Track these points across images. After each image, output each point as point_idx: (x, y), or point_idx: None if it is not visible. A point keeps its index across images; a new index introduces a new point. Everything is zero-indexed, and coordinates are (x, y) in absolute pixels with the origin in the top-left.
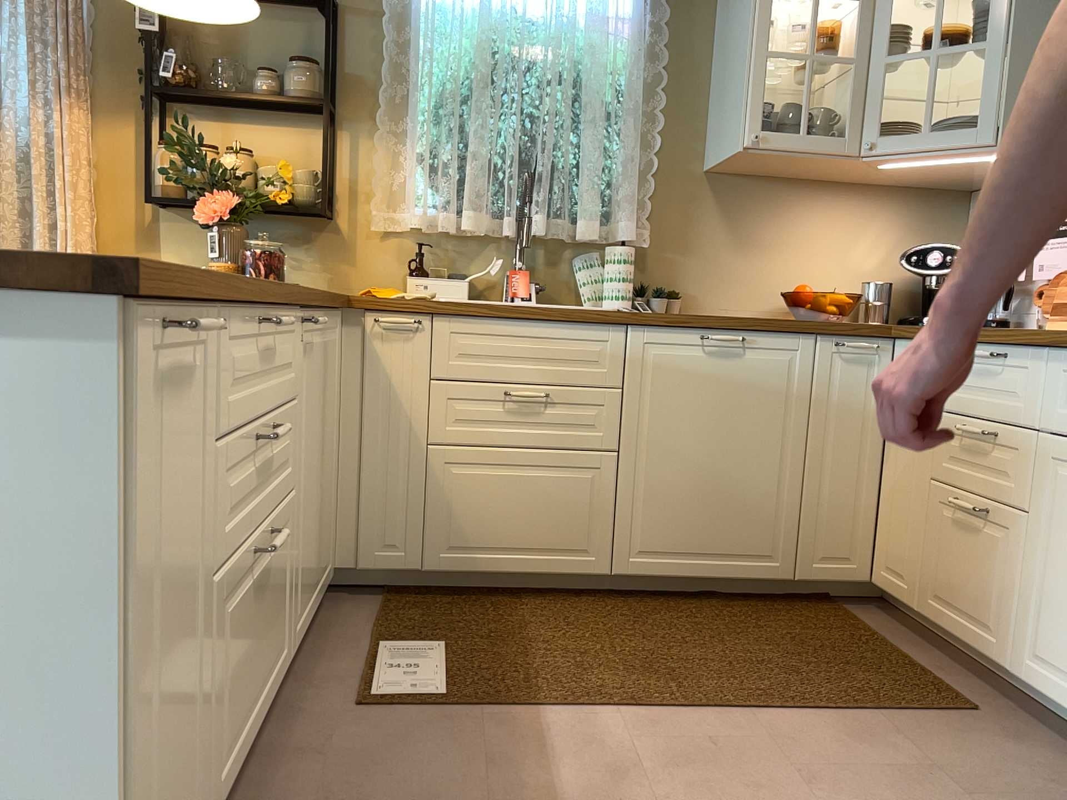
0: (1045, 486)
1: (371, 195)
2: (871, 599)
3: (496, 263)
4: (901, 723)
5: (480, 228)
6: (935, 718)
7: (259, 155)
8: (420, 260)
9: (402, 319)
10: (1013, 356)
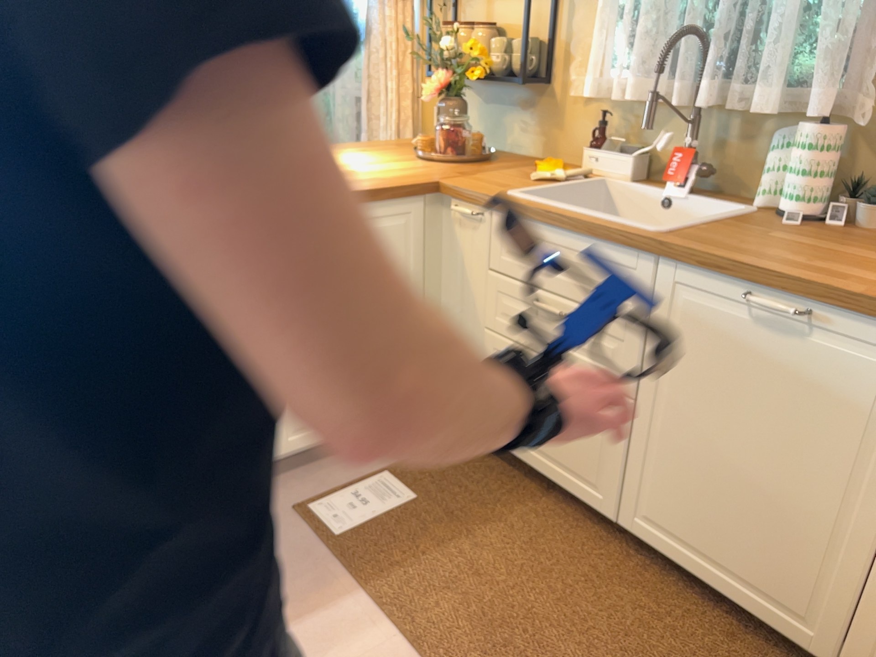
0: None
1: (577, 59)
2: None
3: (661, 141)
4: None
5: (645, 101)
6: None
7: (504, 24)
8: (602, 131)
9: (465, 210)
10: None
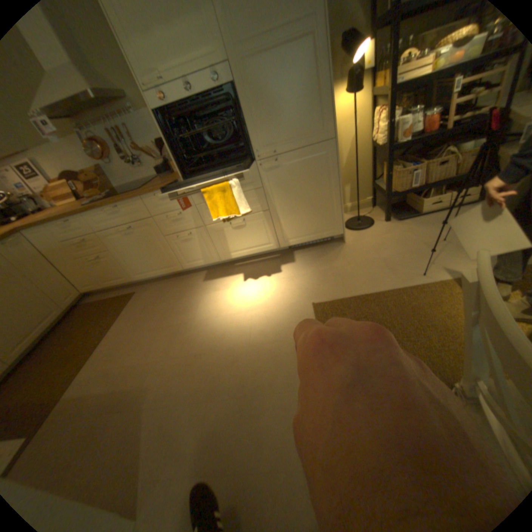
0: (106, 243)
1: None
2: (83, 297)
3: None
4: (128, 307)
5: None
6: (131, 300)
7: None
8: None
9: None
10: (69, 219)
